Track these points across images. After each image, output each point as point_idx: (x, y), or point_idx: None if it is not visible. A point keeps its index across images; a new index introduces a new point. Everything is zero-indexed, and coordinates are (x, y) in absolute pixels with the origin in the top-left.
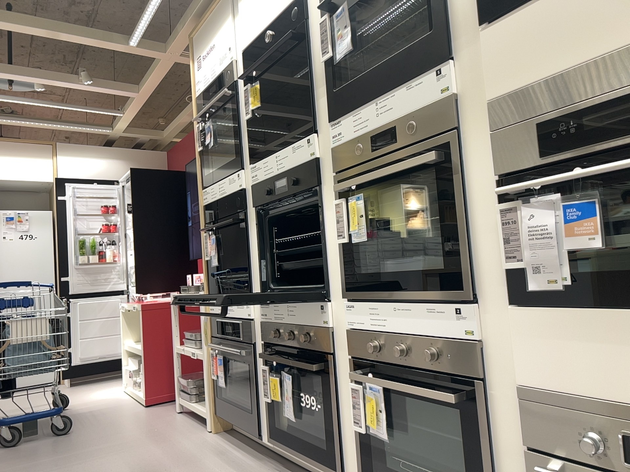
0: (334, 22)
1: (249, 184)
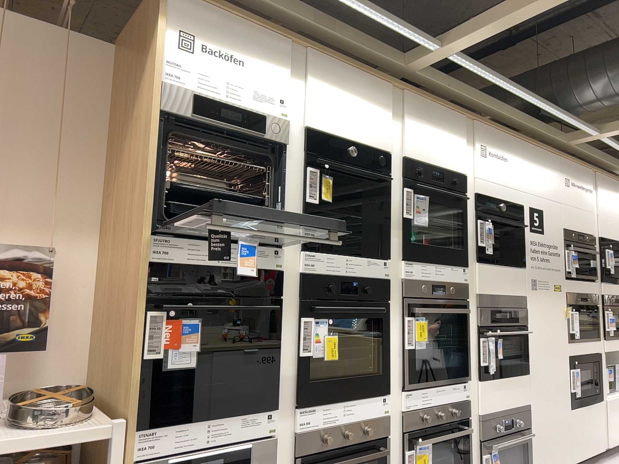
0: (411, 200)
1: (292, 267)
